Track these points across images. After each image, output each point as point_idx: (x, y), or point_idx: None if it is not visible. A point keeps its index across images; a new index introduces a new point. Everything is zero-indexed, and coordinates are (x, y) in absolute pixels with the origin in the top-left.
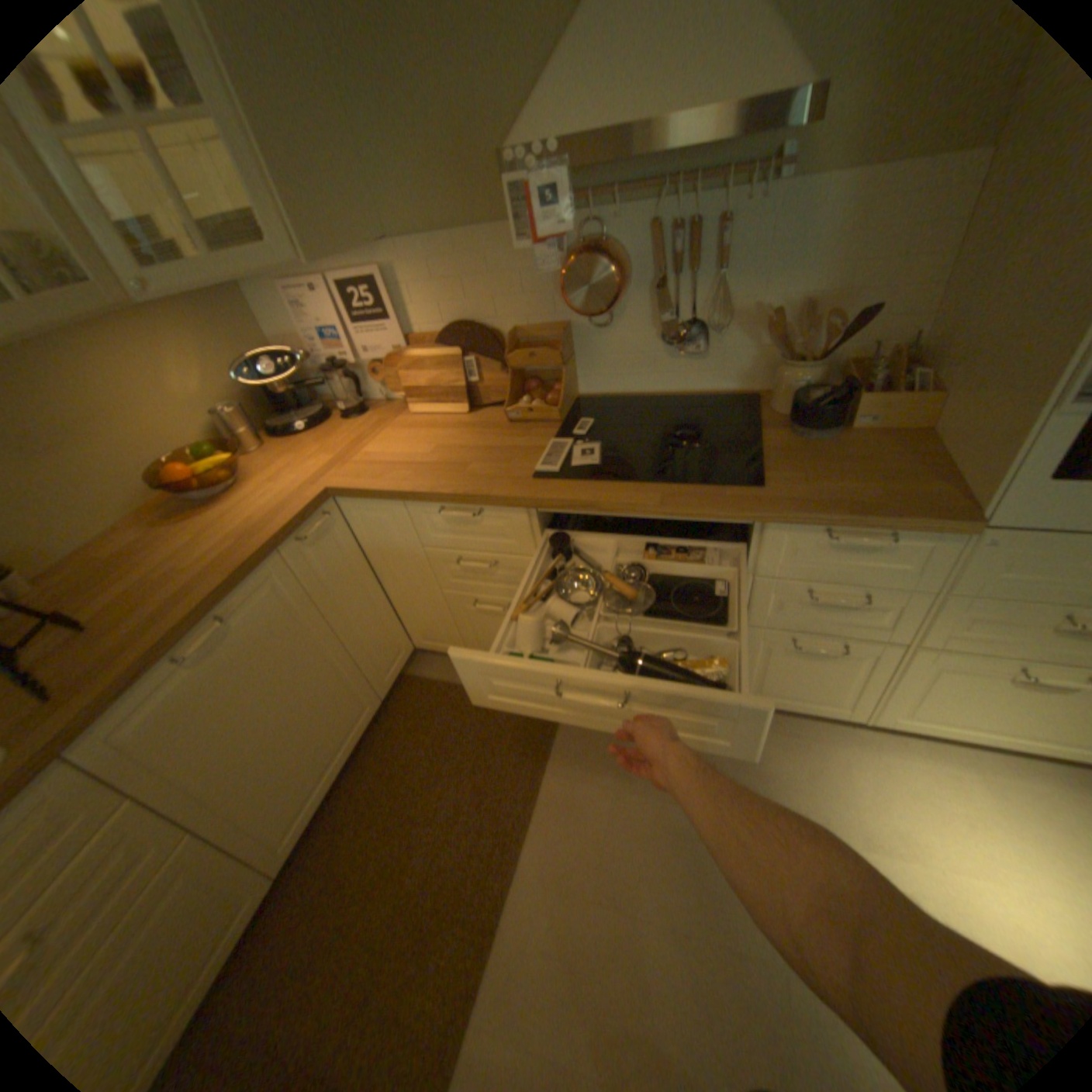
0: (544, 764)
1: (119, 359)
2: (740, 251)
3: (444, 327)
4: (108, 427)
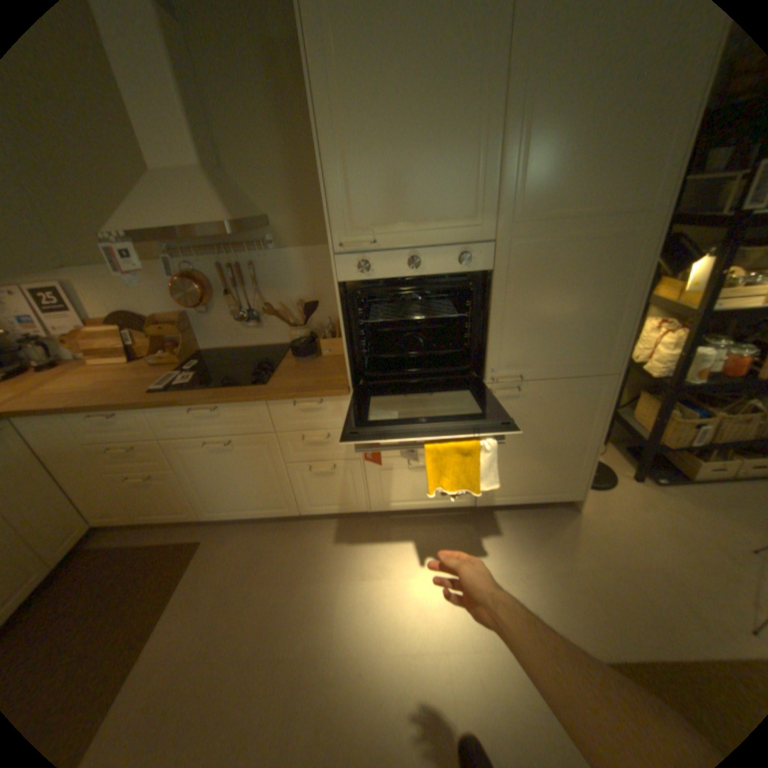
0: (176, 584)
1: None
2: (262, 279)
3: (107, 315)
4: None
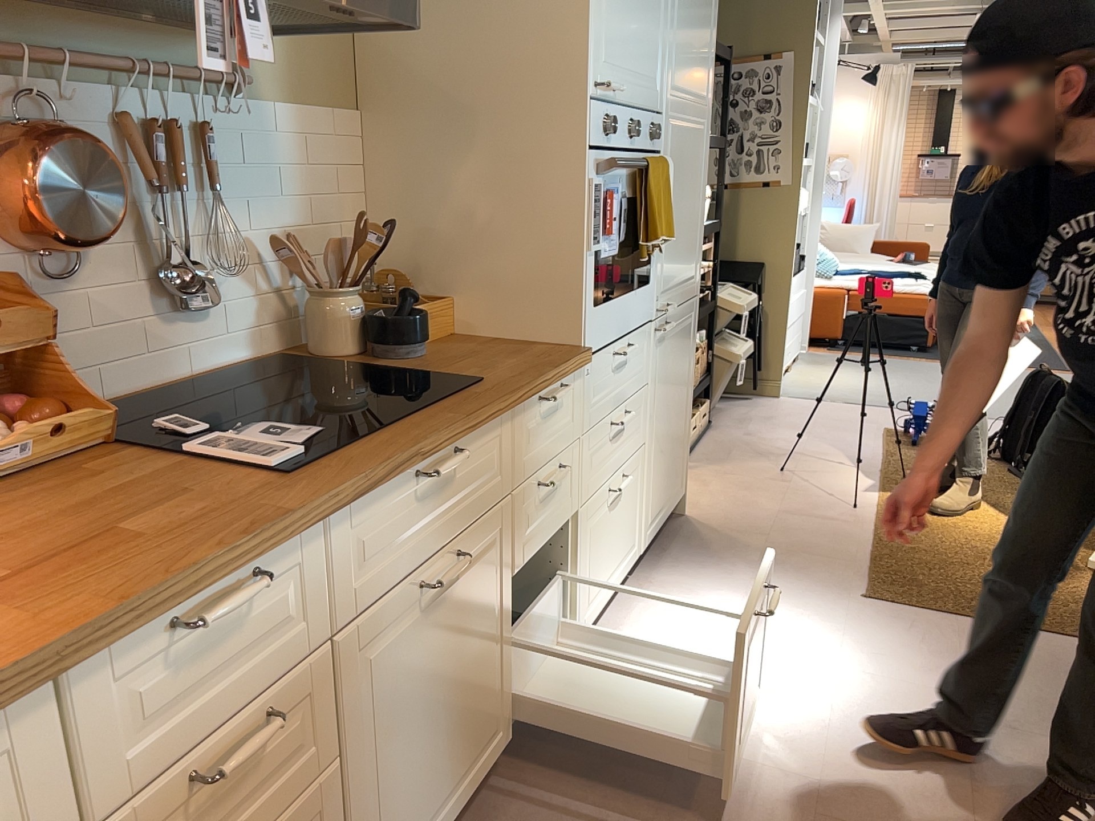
0: None
1: None
2: (221, 174)
3: None
4: None
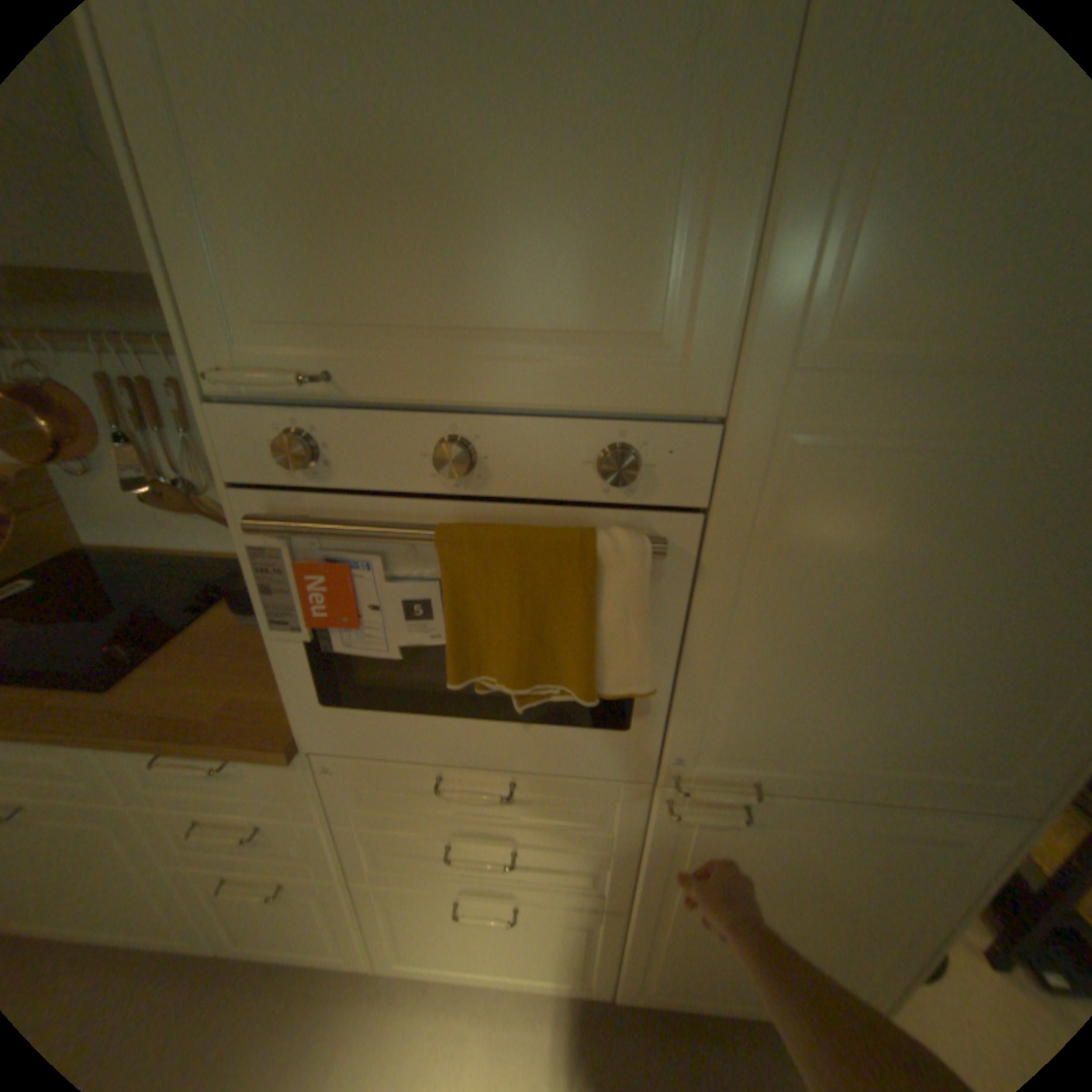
0: None
1: None
2: None
3: None
4: None
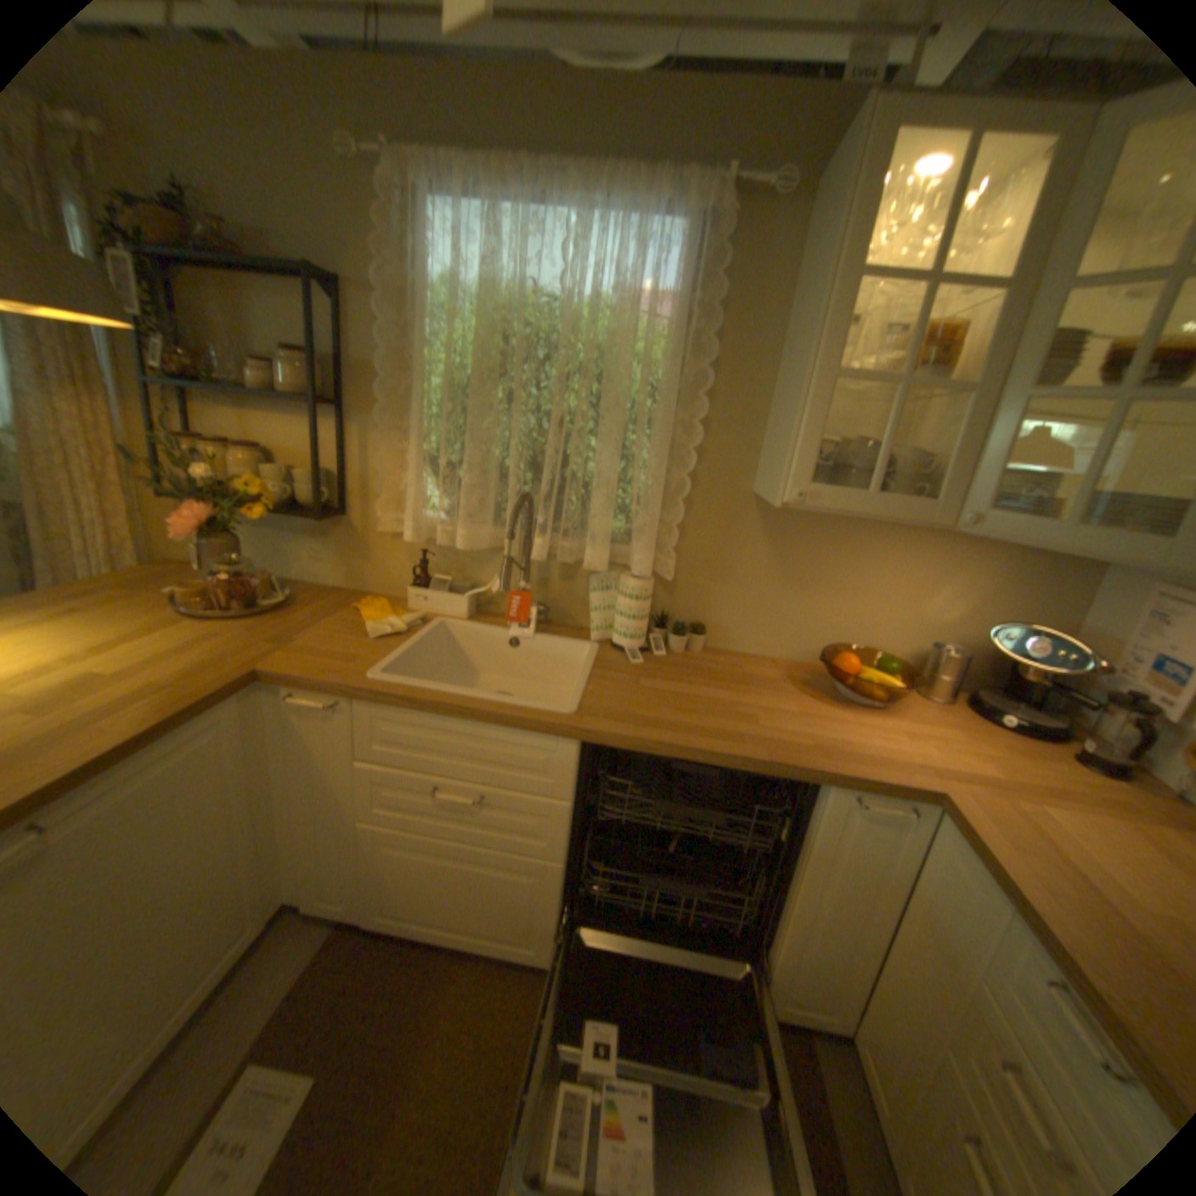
0: None
1: (912, 563)
2: None
3: None
4: (849, 600)
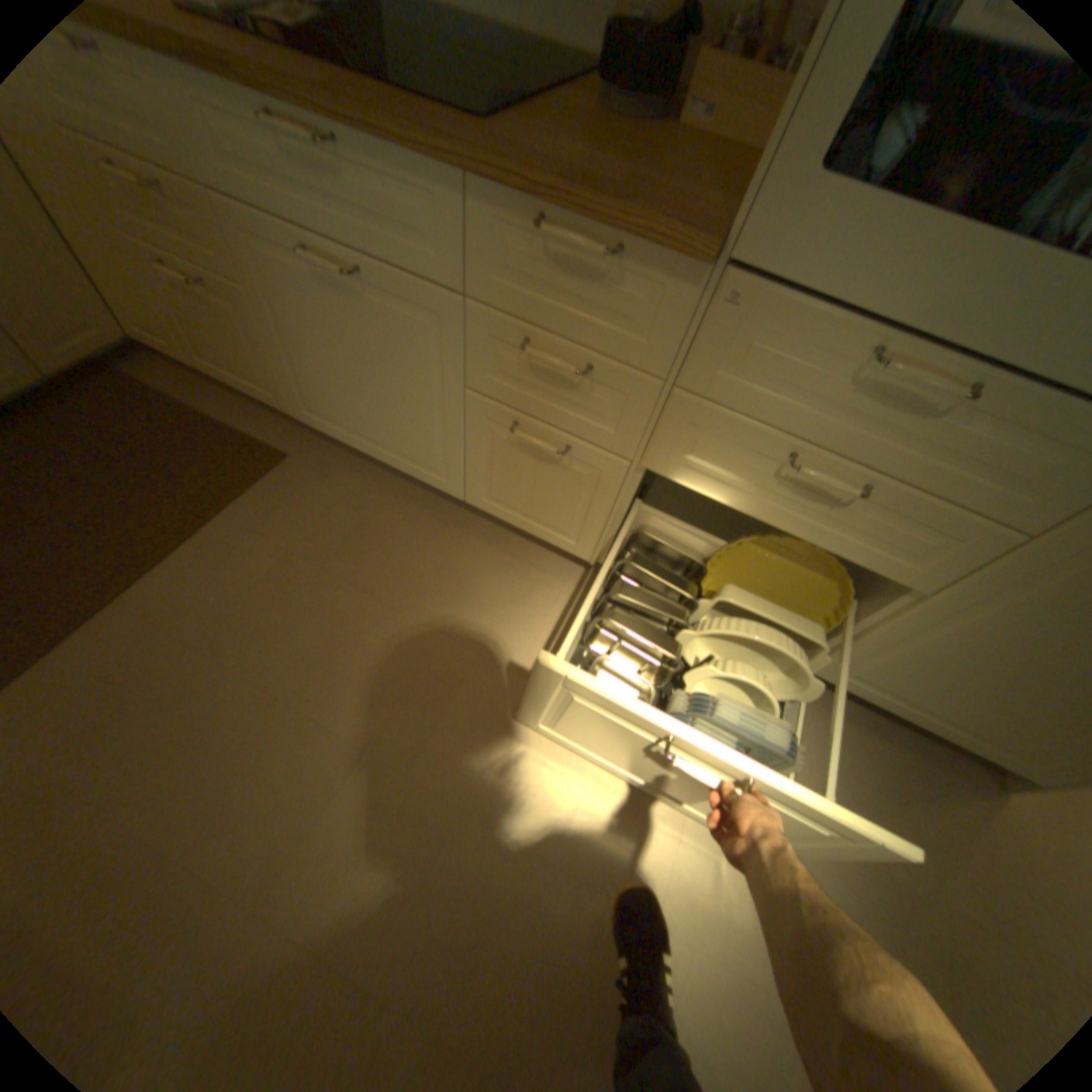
0: (224, 505)
1: None
2: None
3: None
4: None
